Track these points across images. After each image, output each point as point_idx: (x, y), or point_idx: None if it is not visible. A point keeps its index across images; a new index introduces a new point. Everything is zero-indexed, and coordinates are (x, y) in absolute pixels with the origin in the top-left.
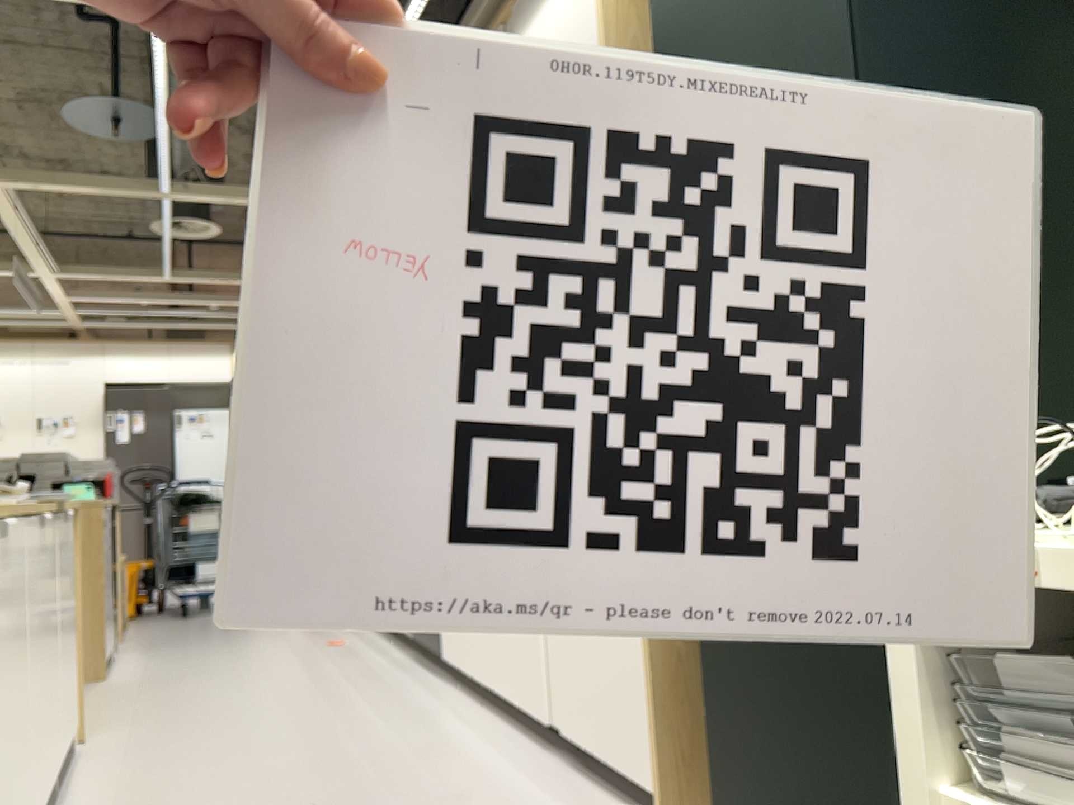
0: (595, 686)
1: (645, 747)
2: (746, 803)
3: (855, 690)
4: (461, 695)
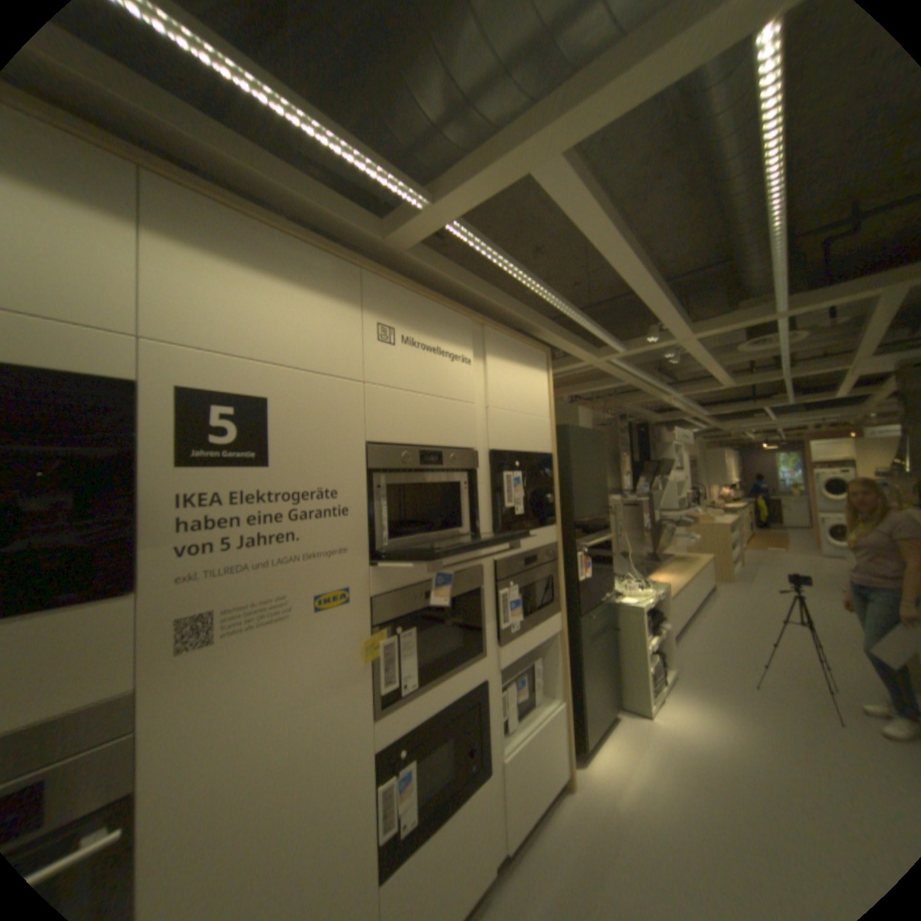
0: (536, 774)
1: (562, 765)
2: (593, 728)
3: (608, 658)
4: None
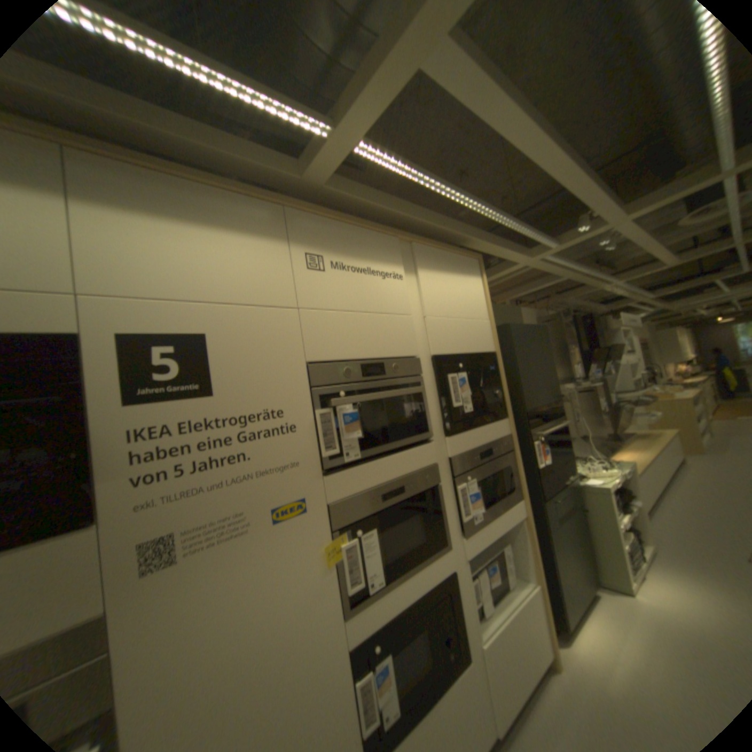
0: (517, 658)
1: (544, 647)
2: (571, 608)
3: (579, 539)
4: None
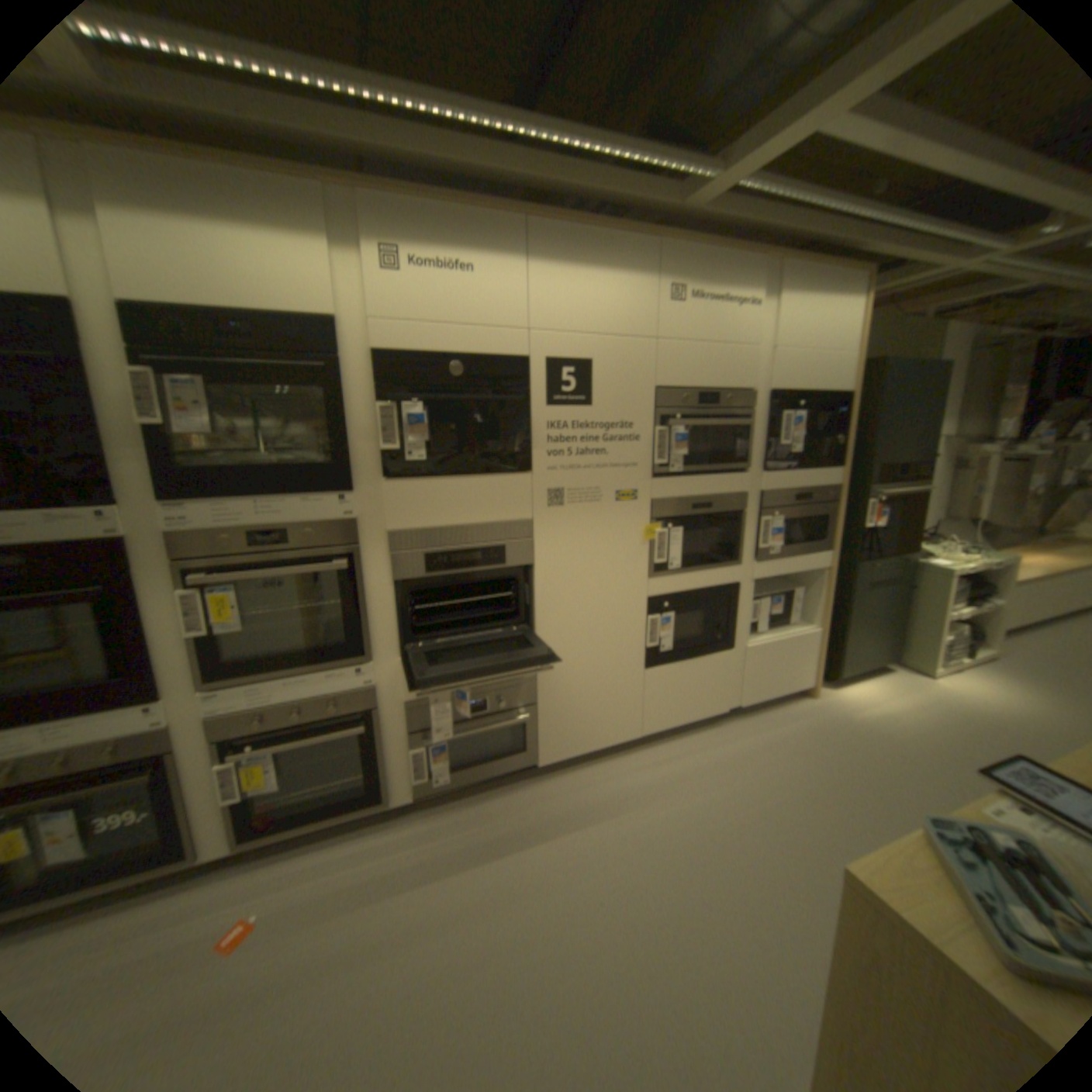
0: (777, 668)
1: (807, 674)
2: (852, 662)
3: (891, 610)
4: (589, 771)
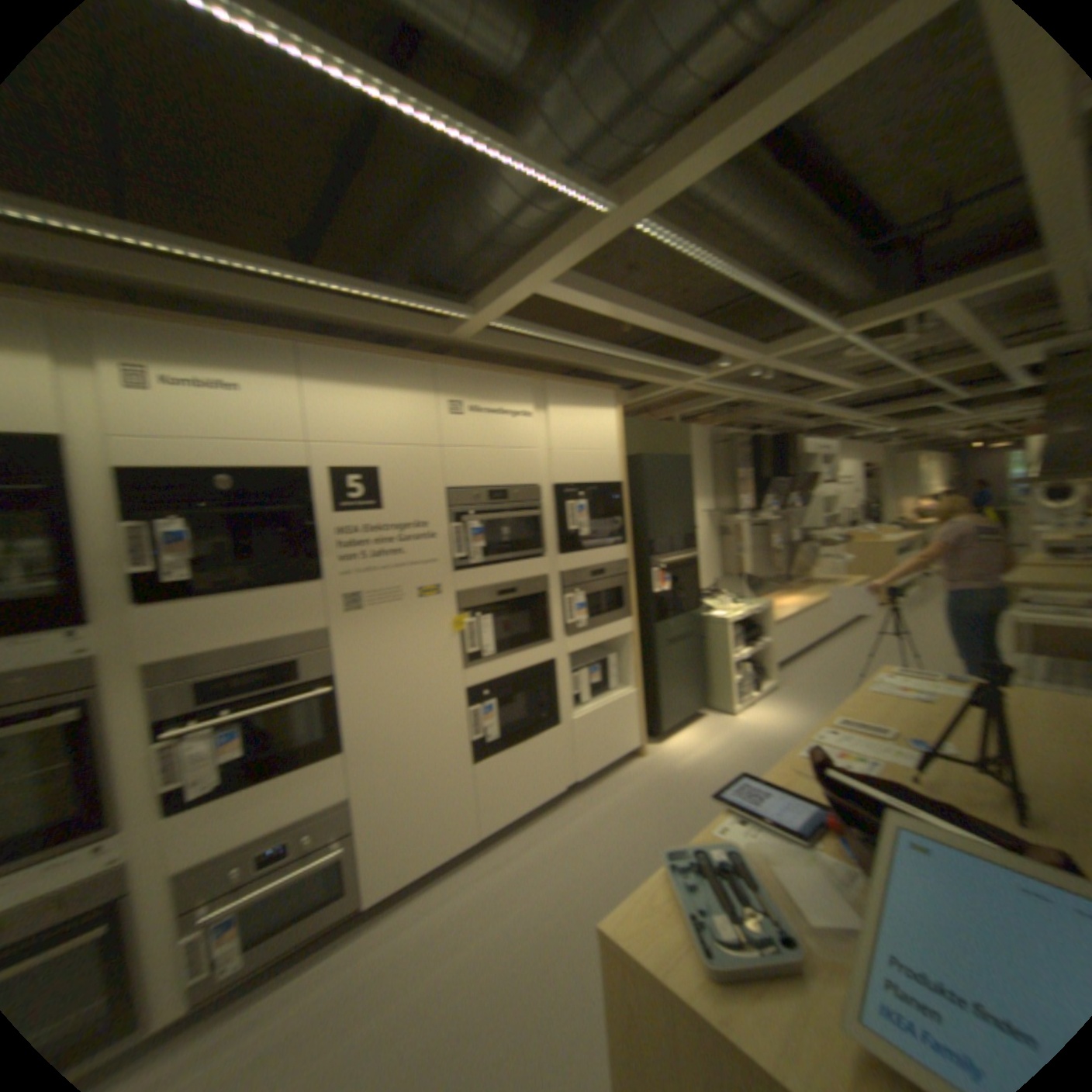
0: (602, 734)
1: (630, 734)
2: (667, 714)
3: (688, 661)
4: (422, 897)
